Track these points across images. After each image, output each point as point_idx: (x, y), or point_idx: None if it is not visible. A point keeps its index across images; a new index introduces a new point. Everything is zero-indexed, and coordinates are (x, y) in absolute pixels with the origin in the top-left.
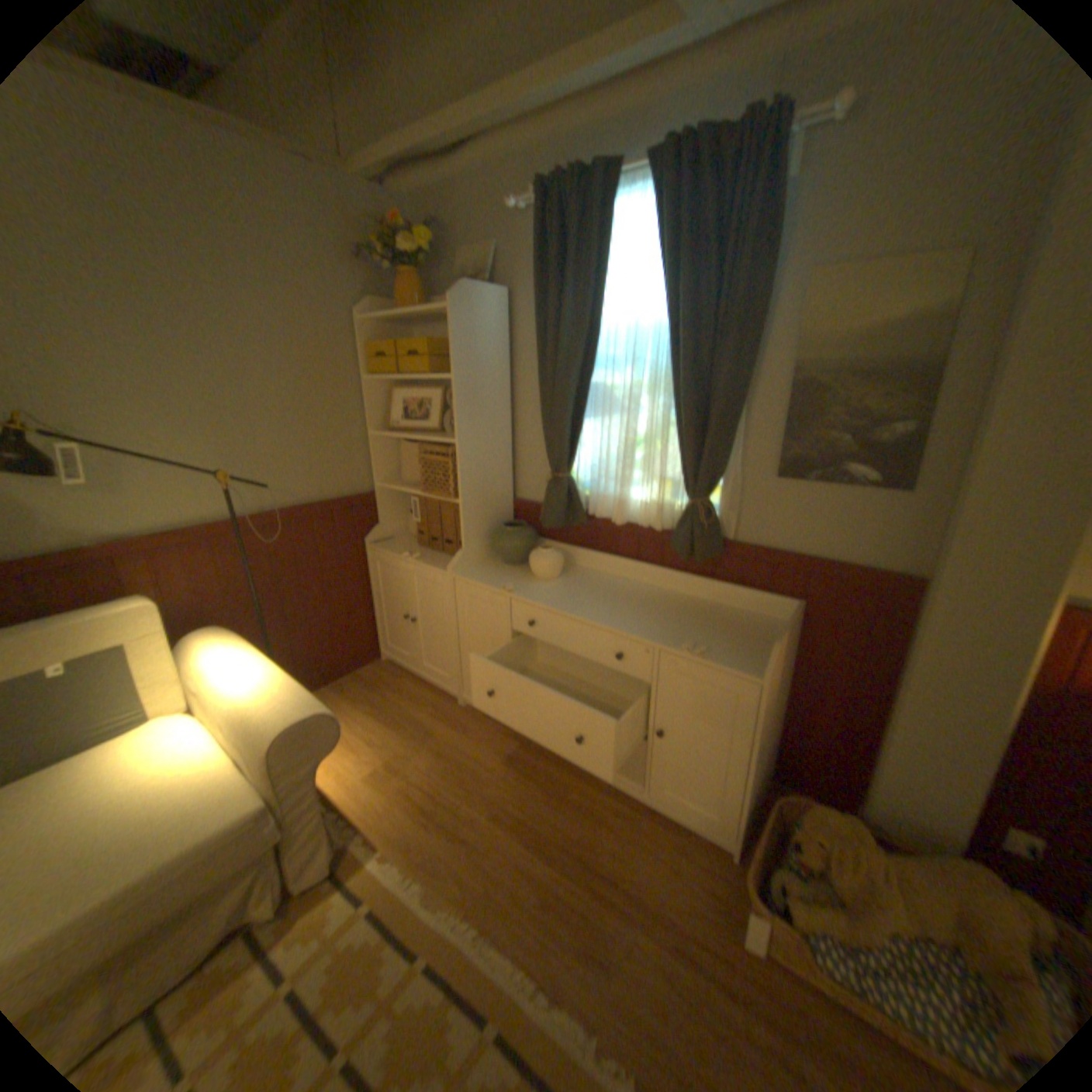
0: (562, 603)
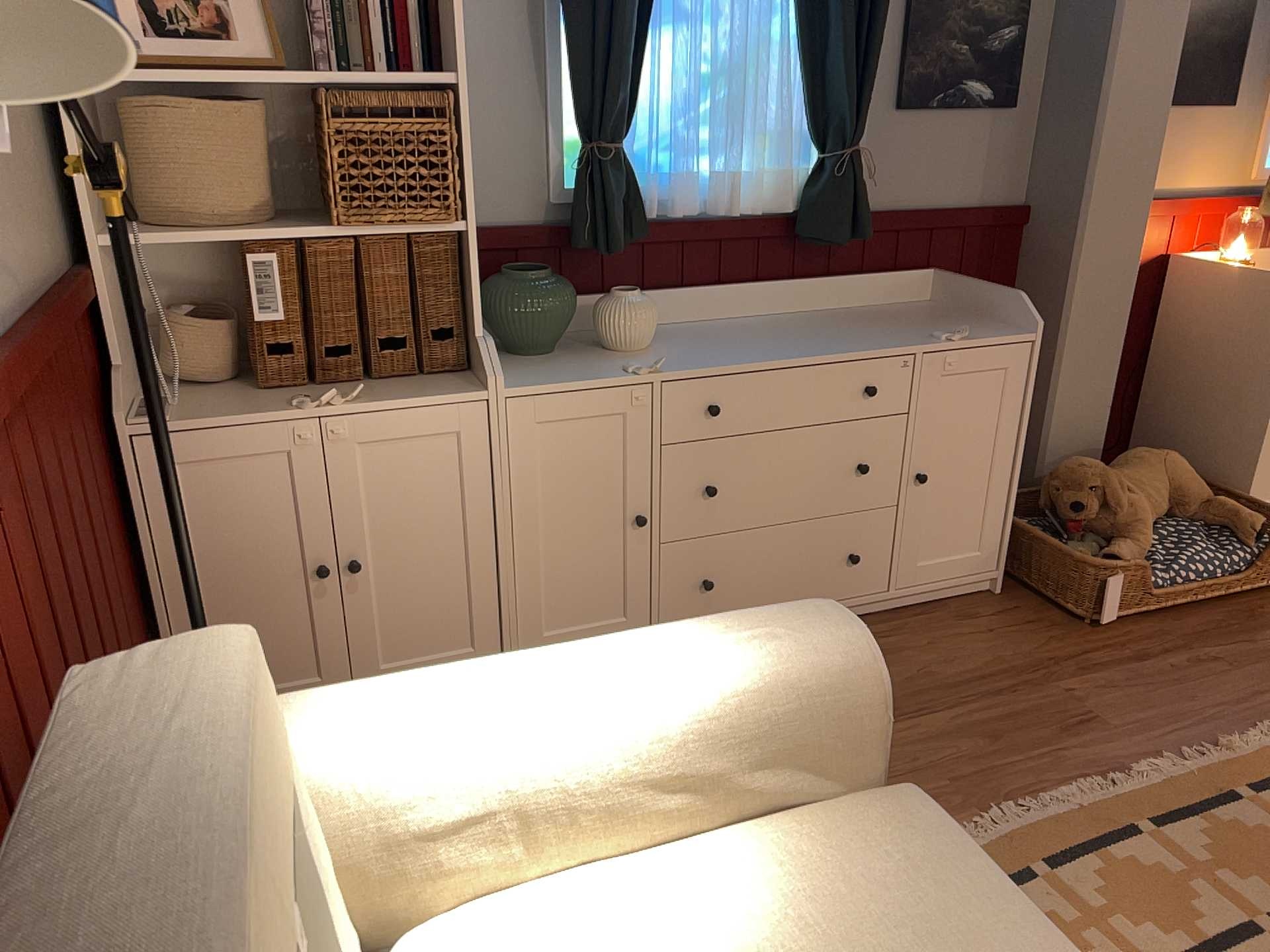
0: (742, 356)
